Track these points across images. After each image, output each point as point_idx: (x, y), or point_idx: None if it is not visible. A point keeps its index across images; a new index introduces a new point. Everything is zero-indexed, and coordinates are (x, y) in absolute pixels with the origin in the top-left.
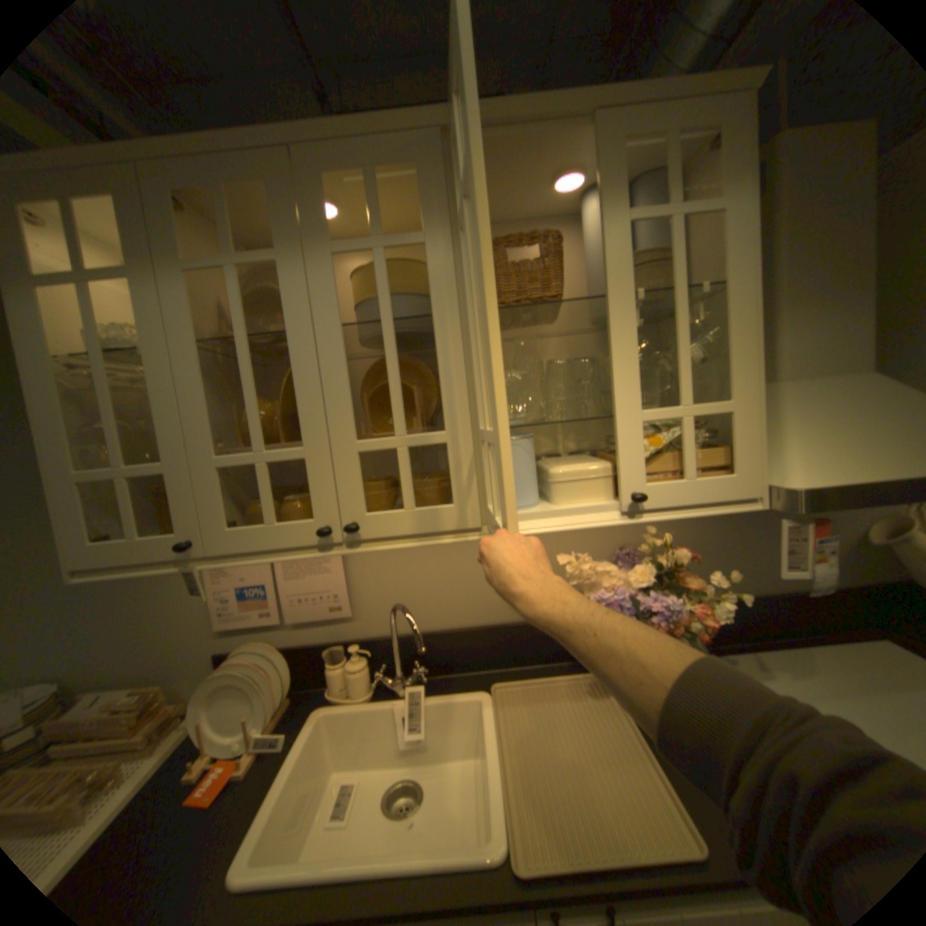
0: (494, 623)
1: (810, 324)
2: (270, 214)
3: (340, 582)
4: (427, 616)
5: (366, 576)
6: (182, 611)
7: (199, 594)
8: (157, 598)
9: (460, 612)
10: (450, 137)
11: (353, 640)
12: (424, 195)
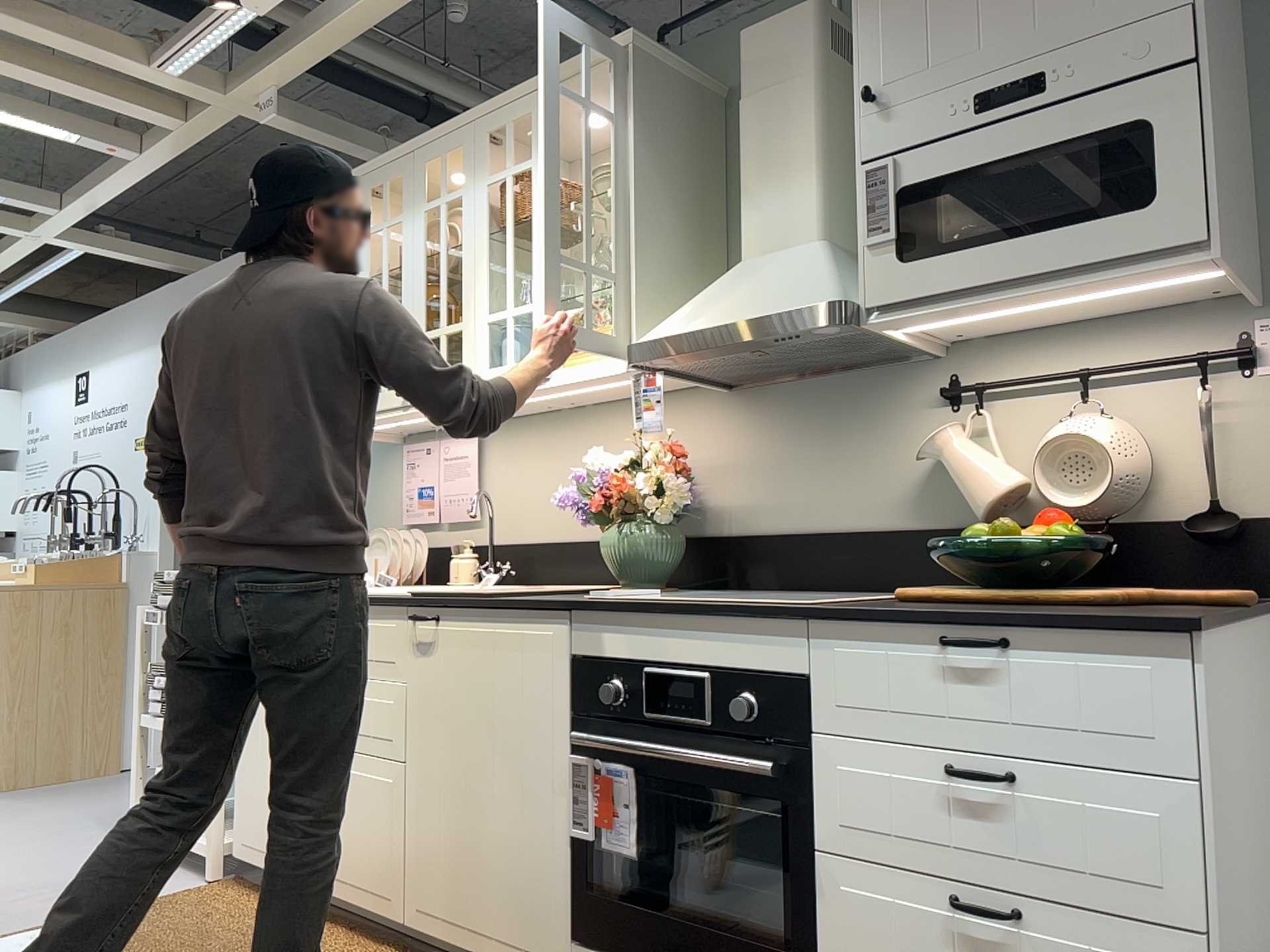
0: (574, 539)
1: (757, 202)
2: (404, 195)
3: (473, 486)
4: (528, 527)
5: (493, 484)
6: (390, 508)
7: (401, 494)
8: (380, 496)
9: (551, 525)
10: (477, 128)
11: (479, 545)
12: (464, 167)
